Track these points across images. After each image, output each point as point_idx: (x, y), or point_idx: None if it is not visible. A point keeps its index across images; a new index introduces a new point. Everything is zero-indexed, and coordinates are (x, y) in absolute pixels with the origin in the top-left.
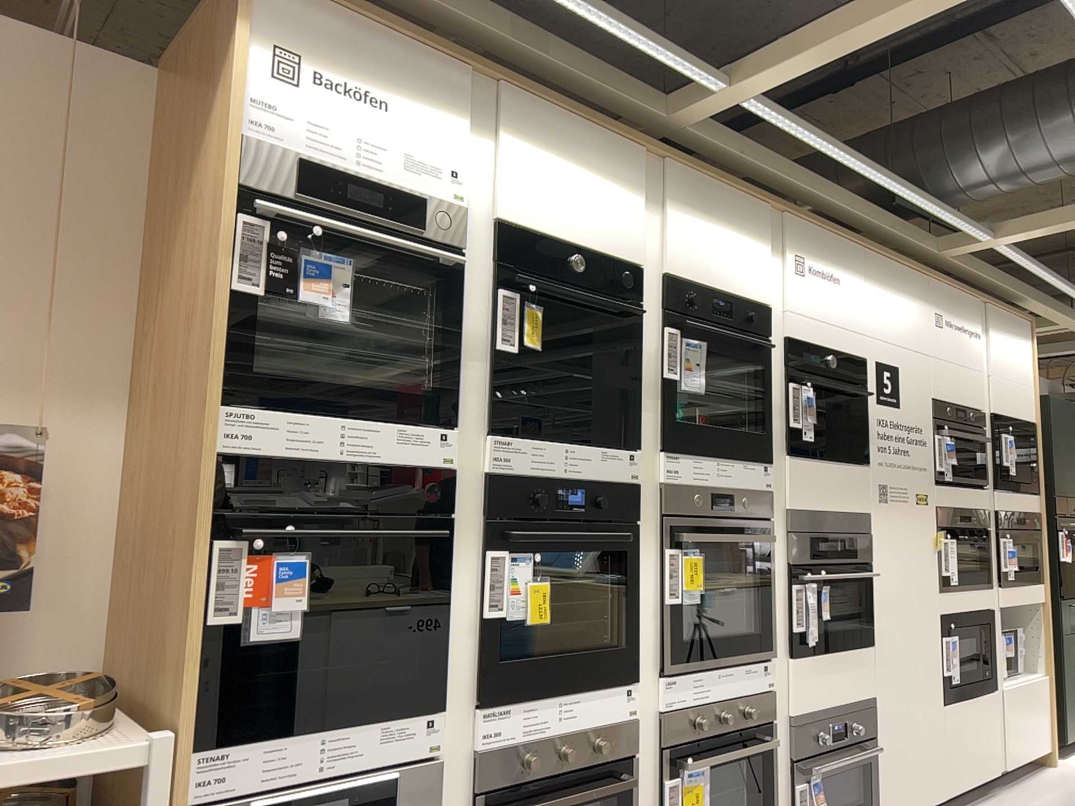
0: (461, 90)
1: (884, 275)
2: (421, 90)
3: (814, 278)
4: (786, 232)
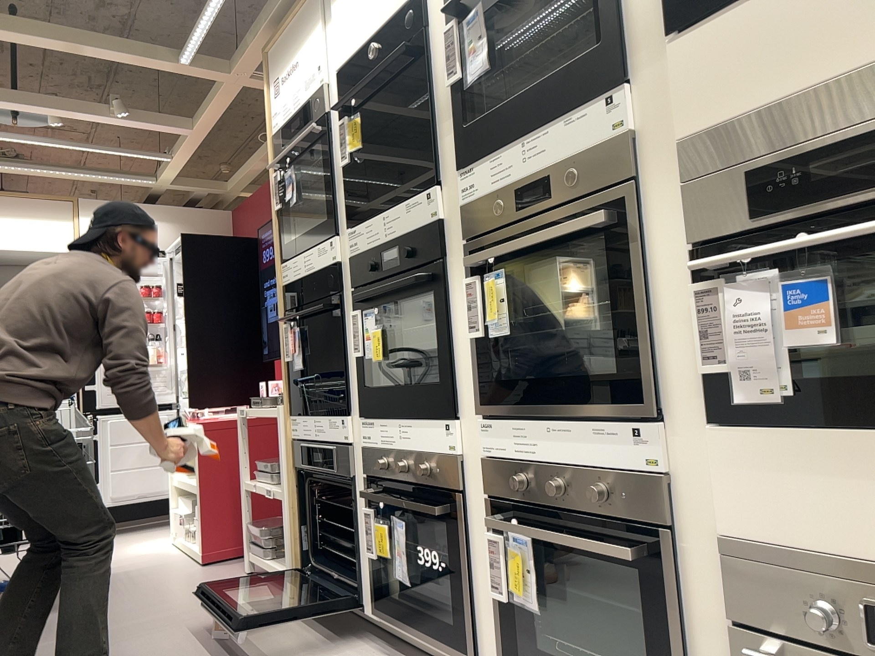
0: (312, 3)
1: None
2: (301, 31)
3: None
4: None
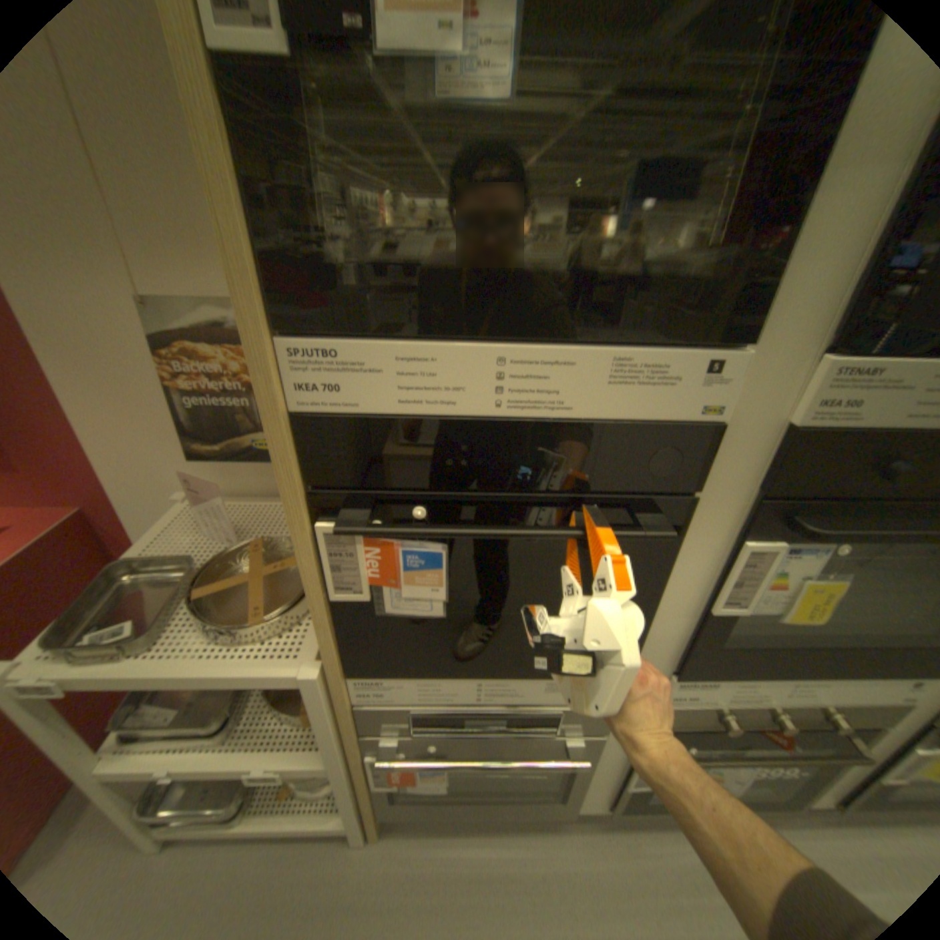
0: None
1: None
2: None
3: None
4: None
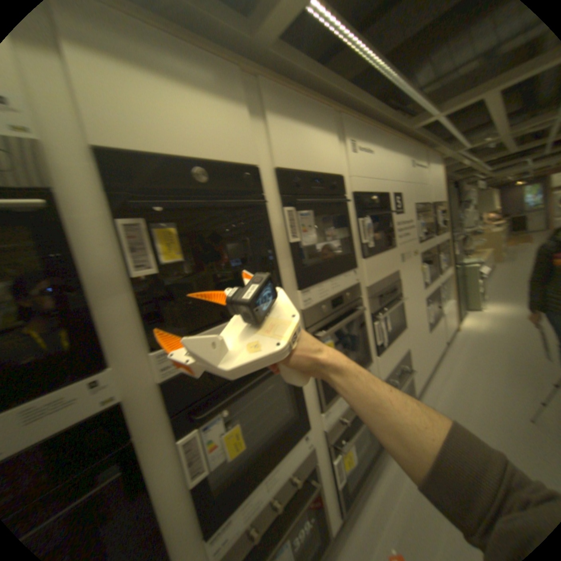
0: None
1: (397, 142)
2: None
3: (368, 150)
4: (350, 122)
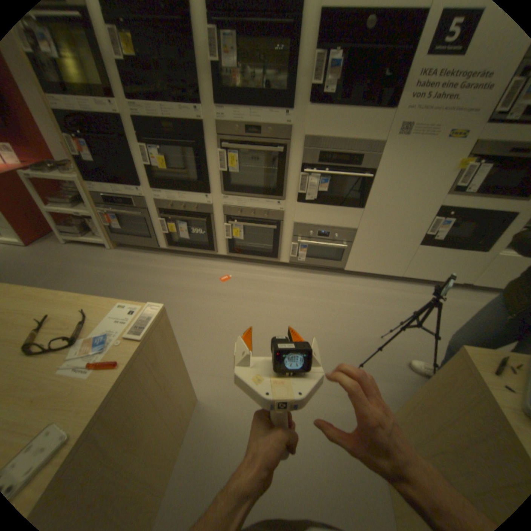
0: None
1: None
2: None
3: None
4: None
